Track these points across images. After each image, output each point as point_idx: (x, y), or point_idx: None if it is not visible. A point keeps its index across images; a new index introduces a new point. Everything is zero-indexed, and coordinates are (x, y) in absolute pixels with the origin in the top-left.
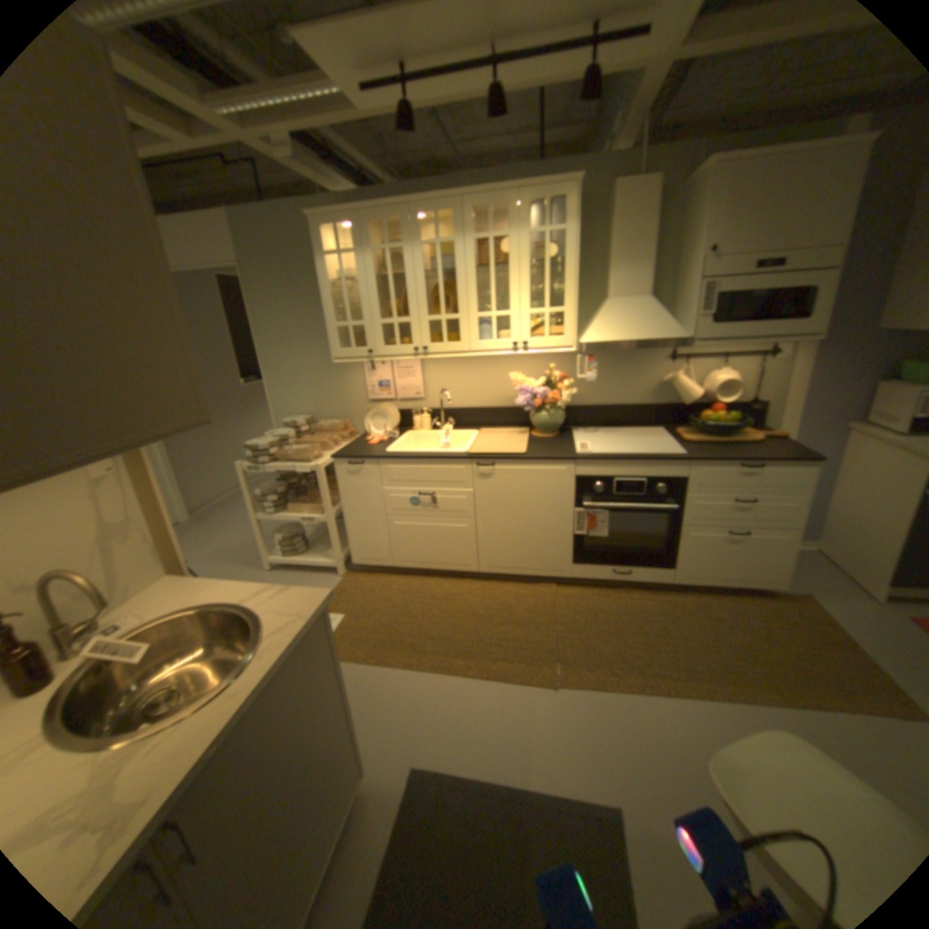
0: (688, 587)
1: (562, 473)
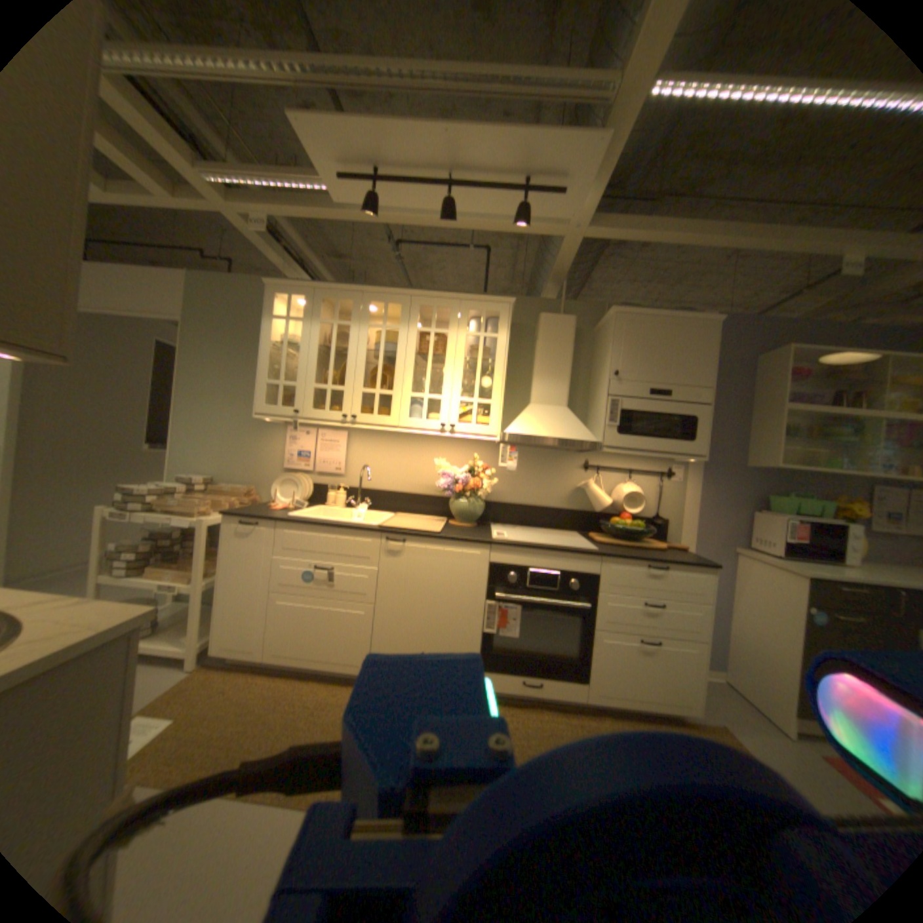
0: (600, 707)
1: (475, 556)
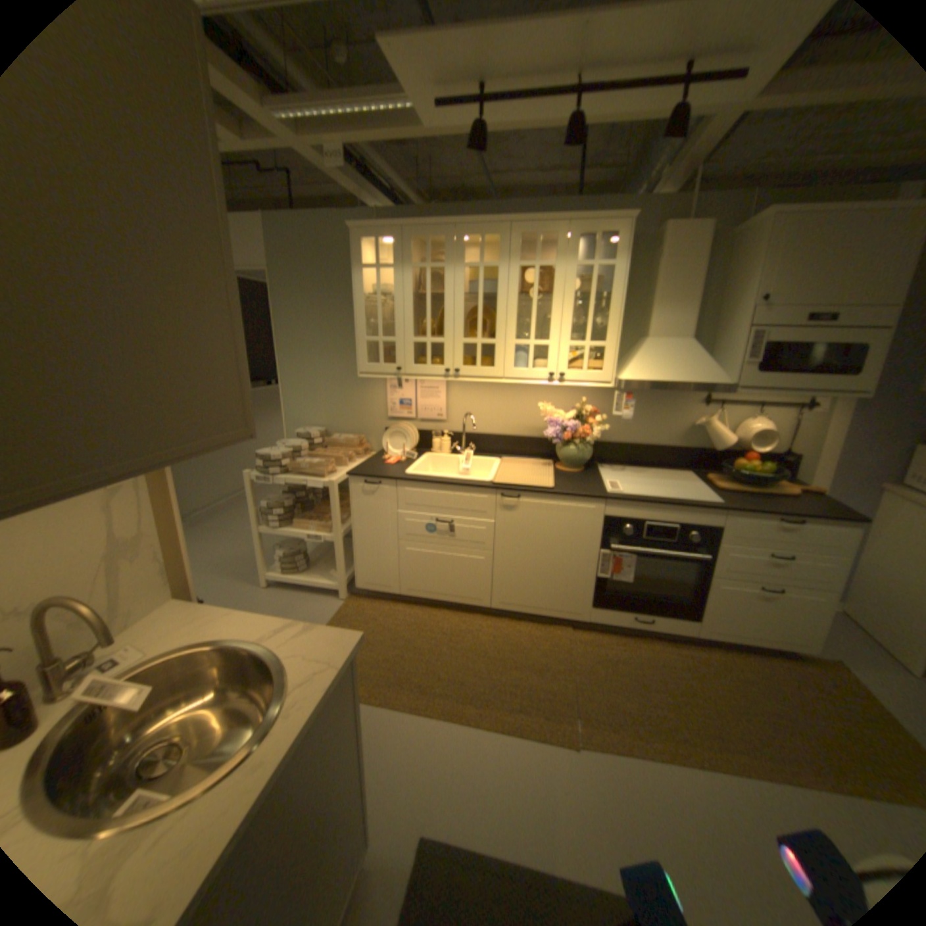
0: (714, 642)
1: (592, 512)
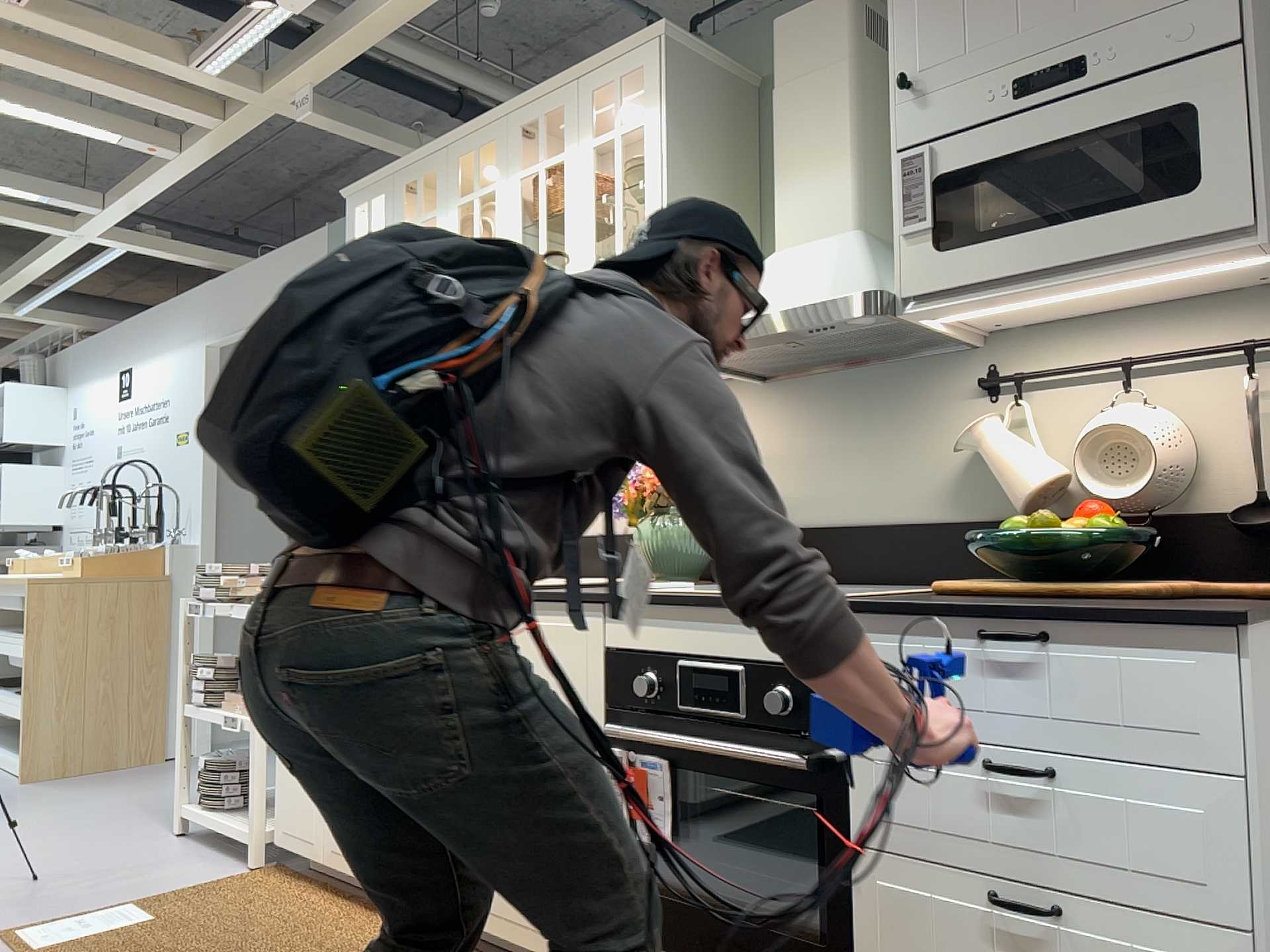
0: None
1: (580, 634)
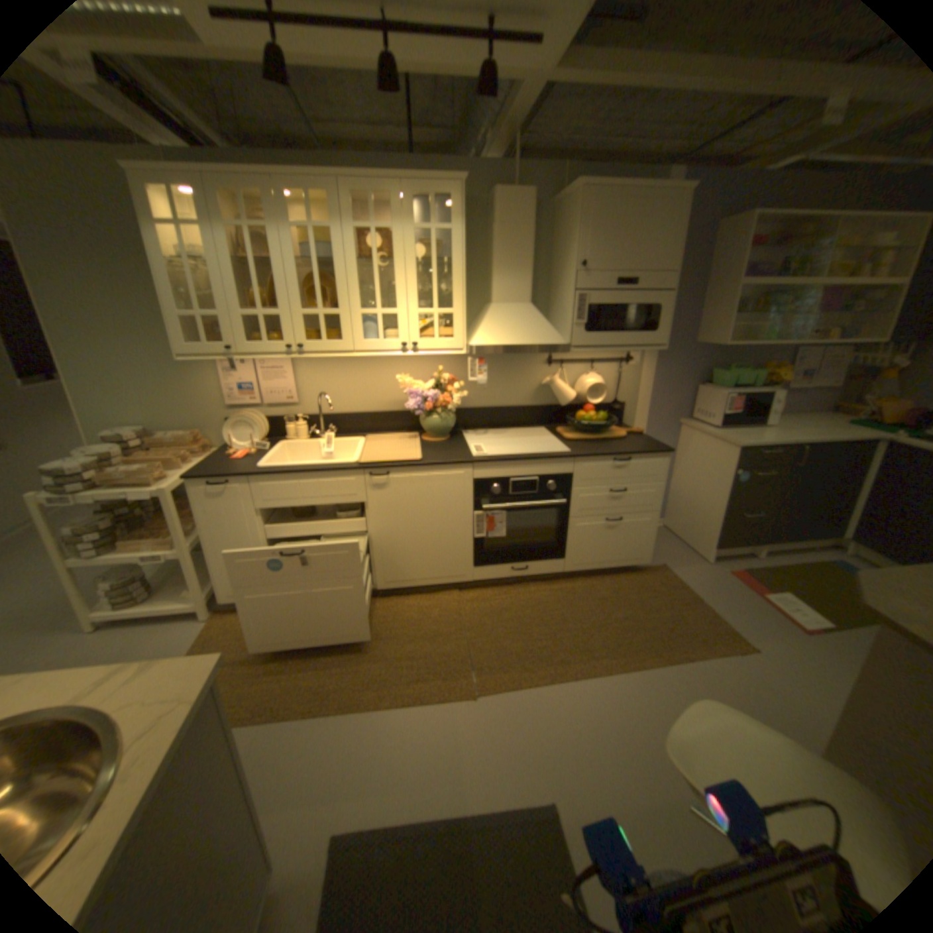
0: (575, 573)
1: (462, 477)
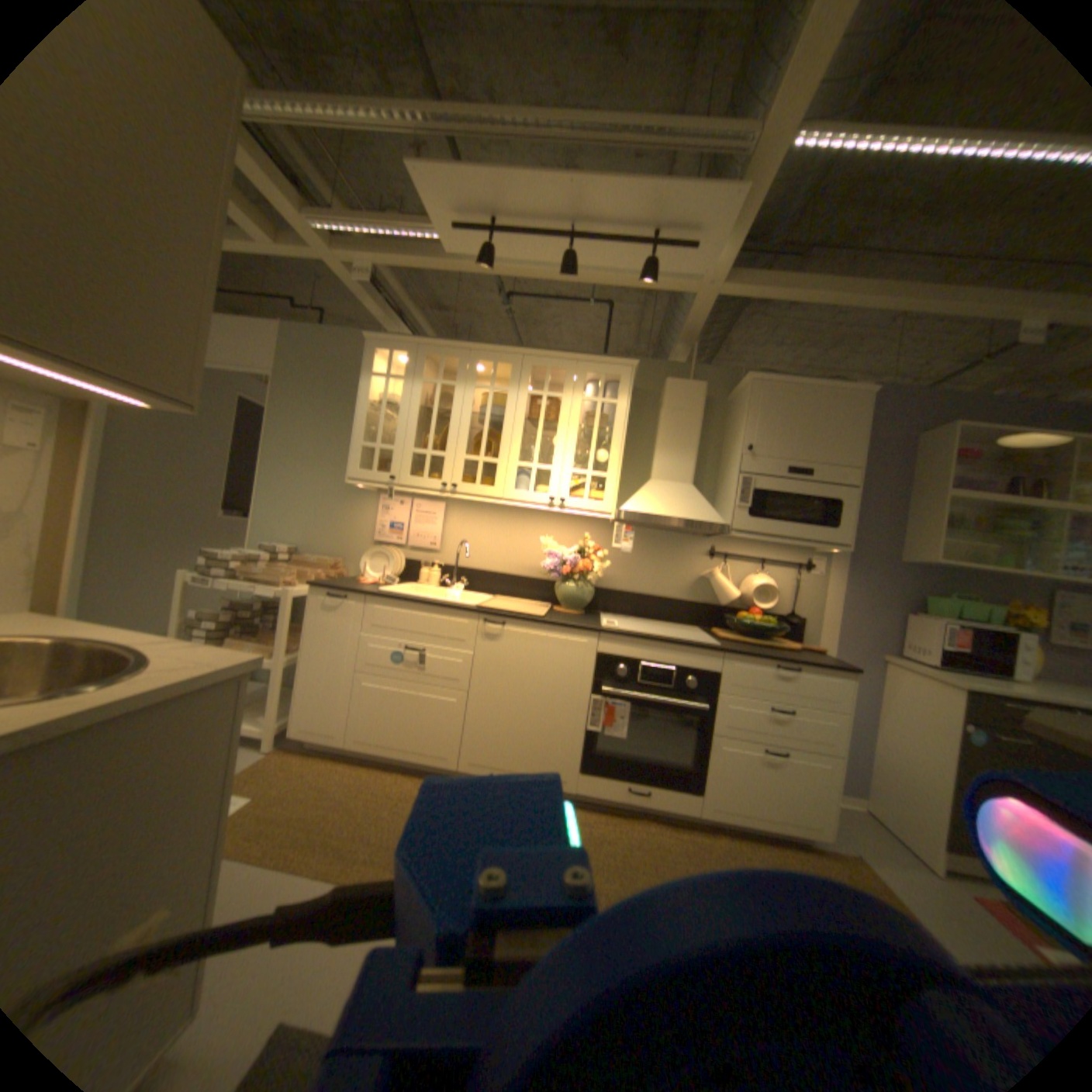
0: (715, 822)
1: (581, 645)
